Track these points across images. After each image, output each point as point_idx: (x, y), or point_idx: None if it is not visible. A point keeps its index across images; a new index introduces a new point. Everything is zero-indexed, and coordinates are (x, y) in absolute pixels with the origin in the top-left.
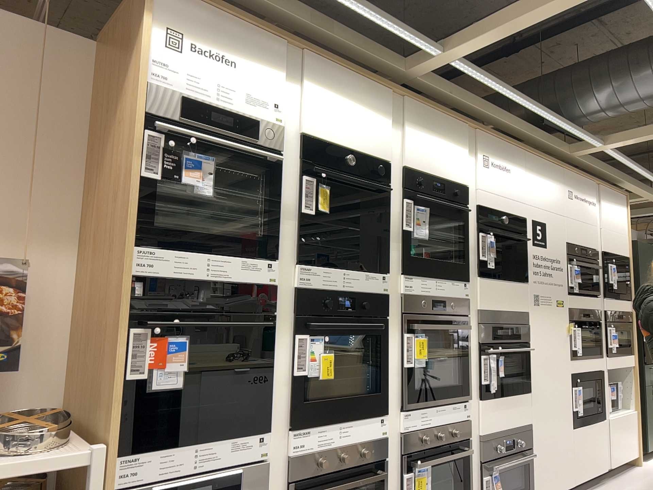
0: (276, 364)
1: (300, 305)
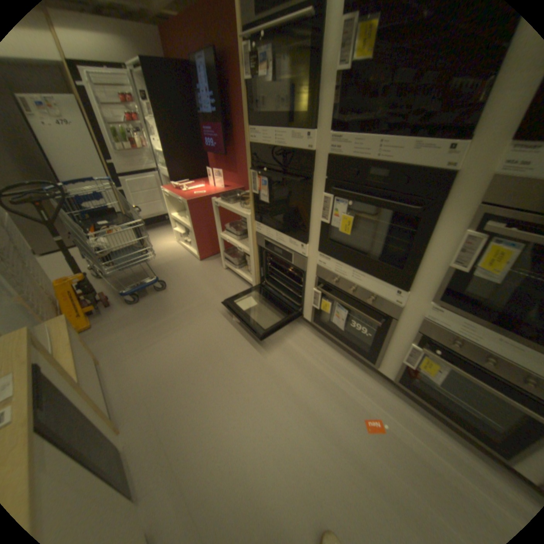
0: (312, 211)
1: (329, 172)
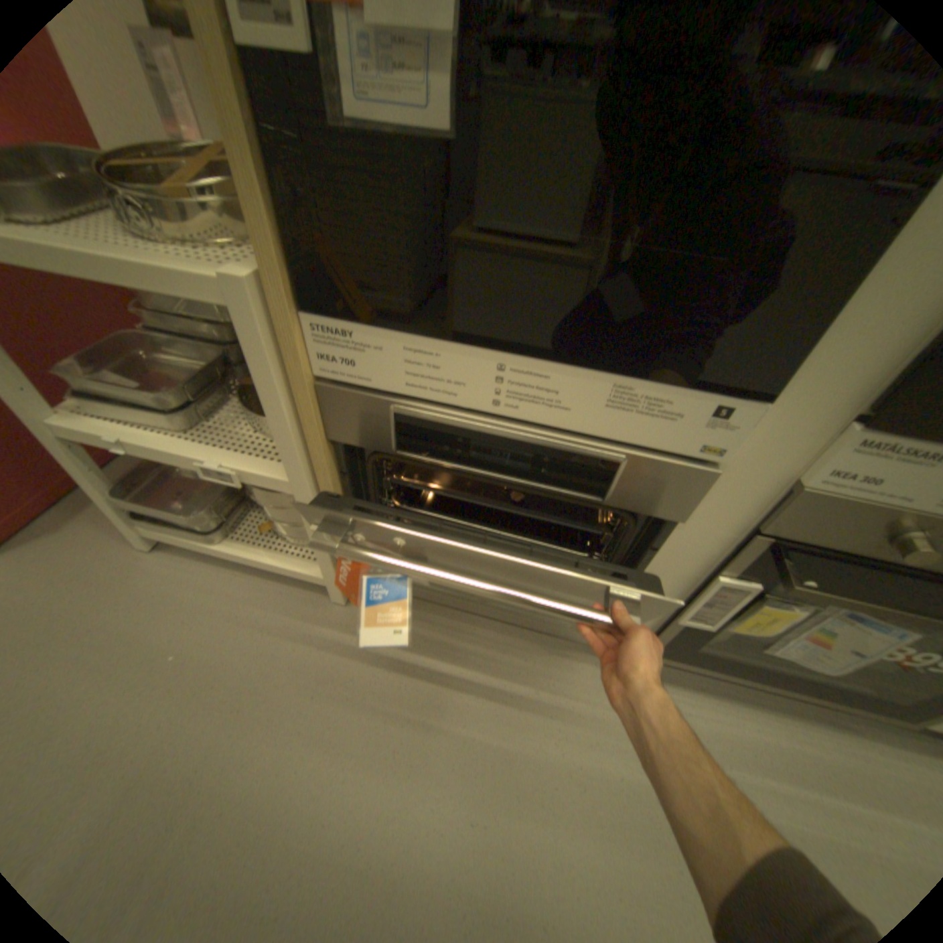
0: None
1: None
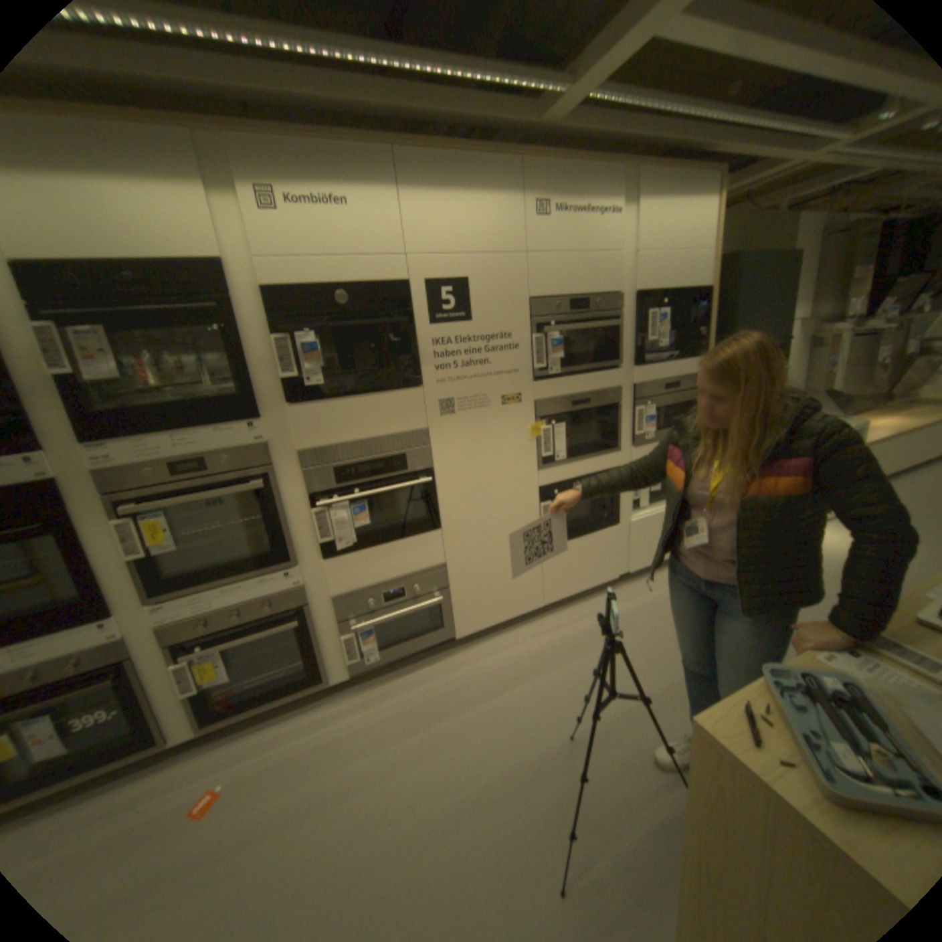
0: None
1: None
